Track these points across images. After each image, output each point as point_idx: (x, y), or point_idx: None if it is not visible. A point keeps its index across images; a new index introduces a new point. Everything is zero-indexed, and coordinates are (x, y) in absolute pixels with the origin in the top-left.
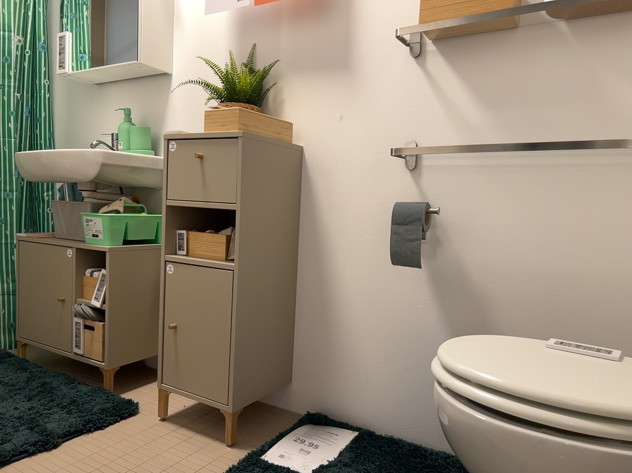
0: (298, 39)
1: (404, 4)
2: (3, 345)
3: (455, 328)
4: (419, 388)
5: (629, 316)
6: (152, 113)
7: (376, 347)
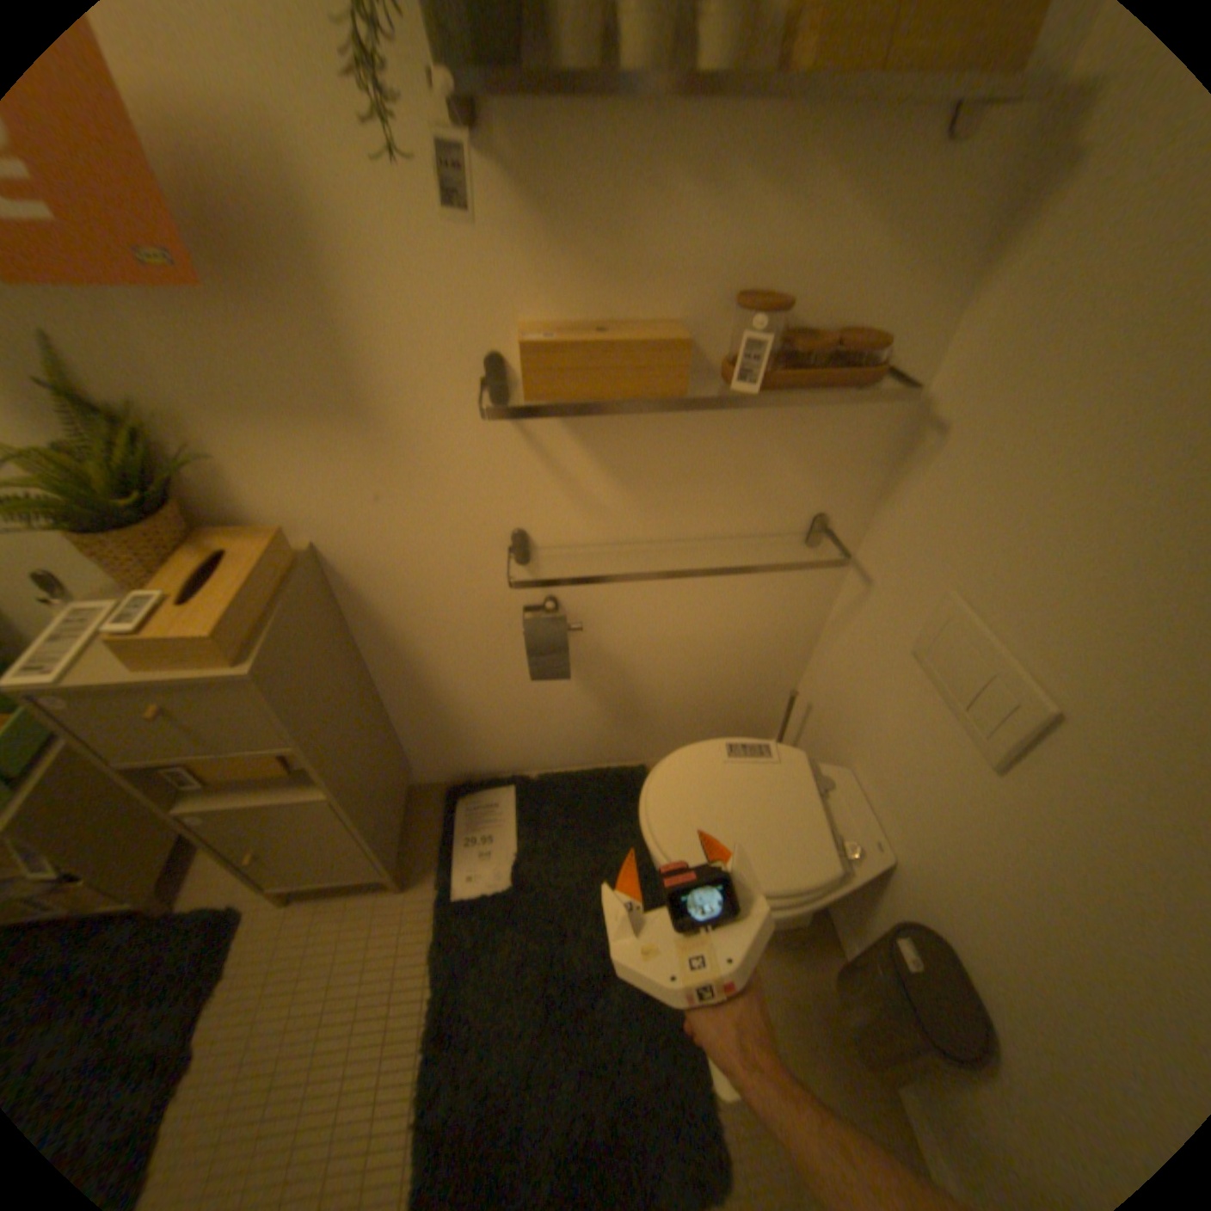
0: (190, 334)
1: (458, 292)
2: None
3: (597, 691)
4: (565, 736)
5: (753, 654)
6: None
7: (511, 721)
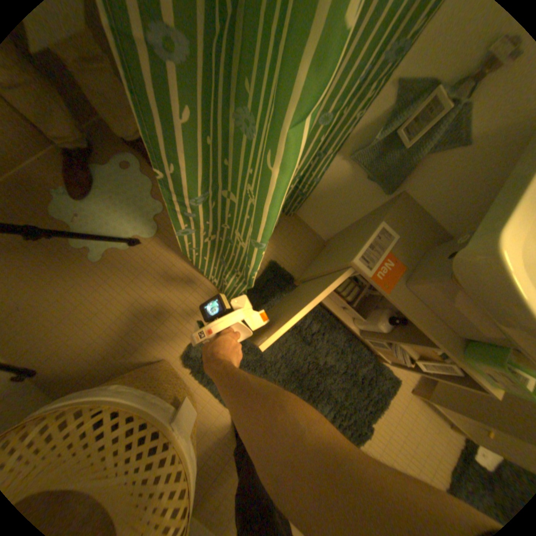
0: None
1: None
2: None
3: None
4: None
5: None
6: None
7: None
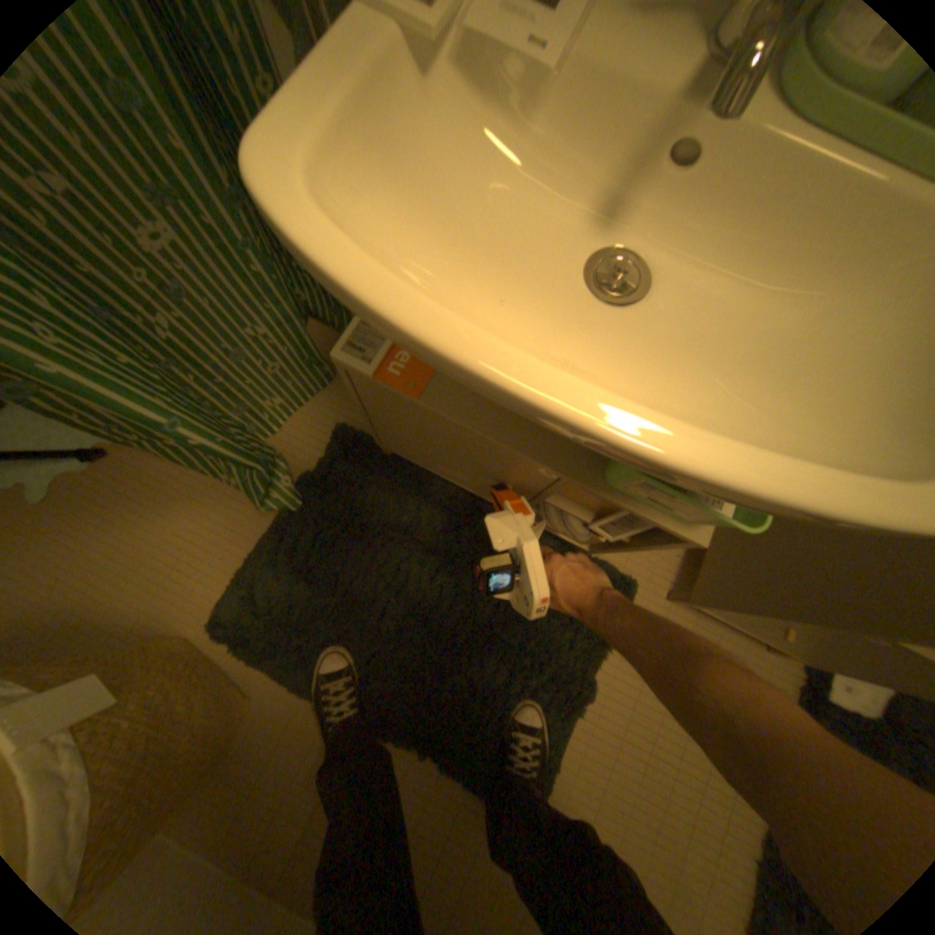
0: None
1: None
2: (305, 377)
3: None
4: None
5: None
6: None
7: None
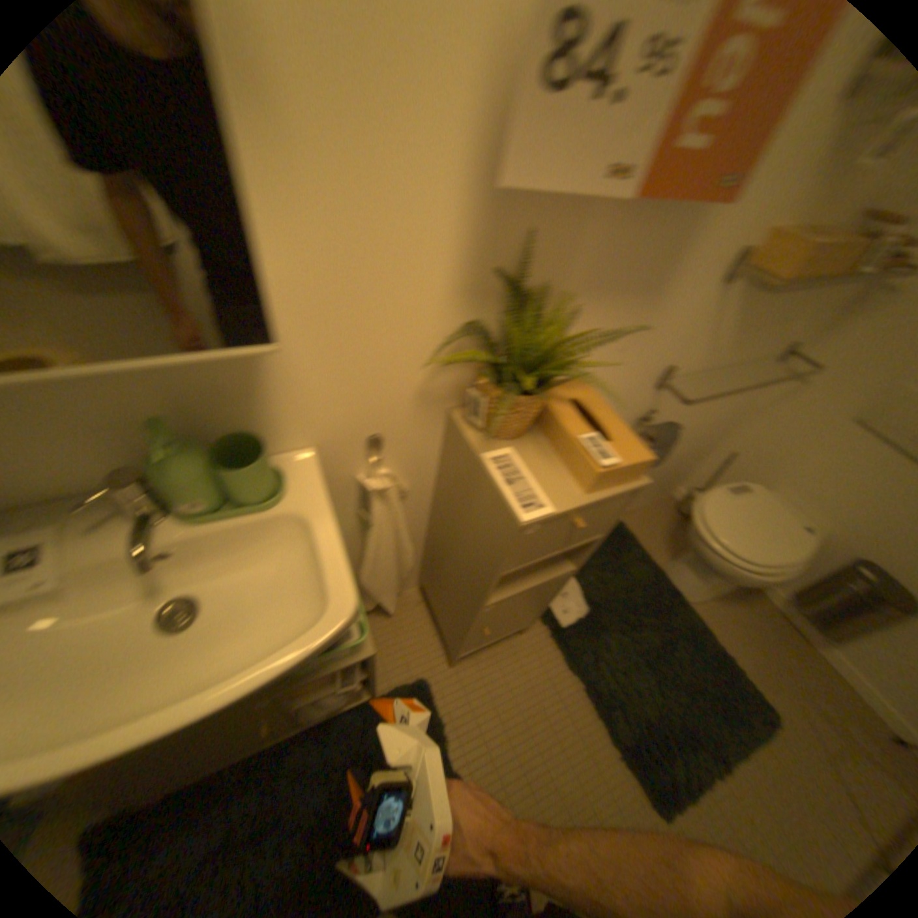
0: (616, 232)
1: (762, 205)
2: None
3: None
4: None
5: (710, 435)
6: (200, 377)
7: None
